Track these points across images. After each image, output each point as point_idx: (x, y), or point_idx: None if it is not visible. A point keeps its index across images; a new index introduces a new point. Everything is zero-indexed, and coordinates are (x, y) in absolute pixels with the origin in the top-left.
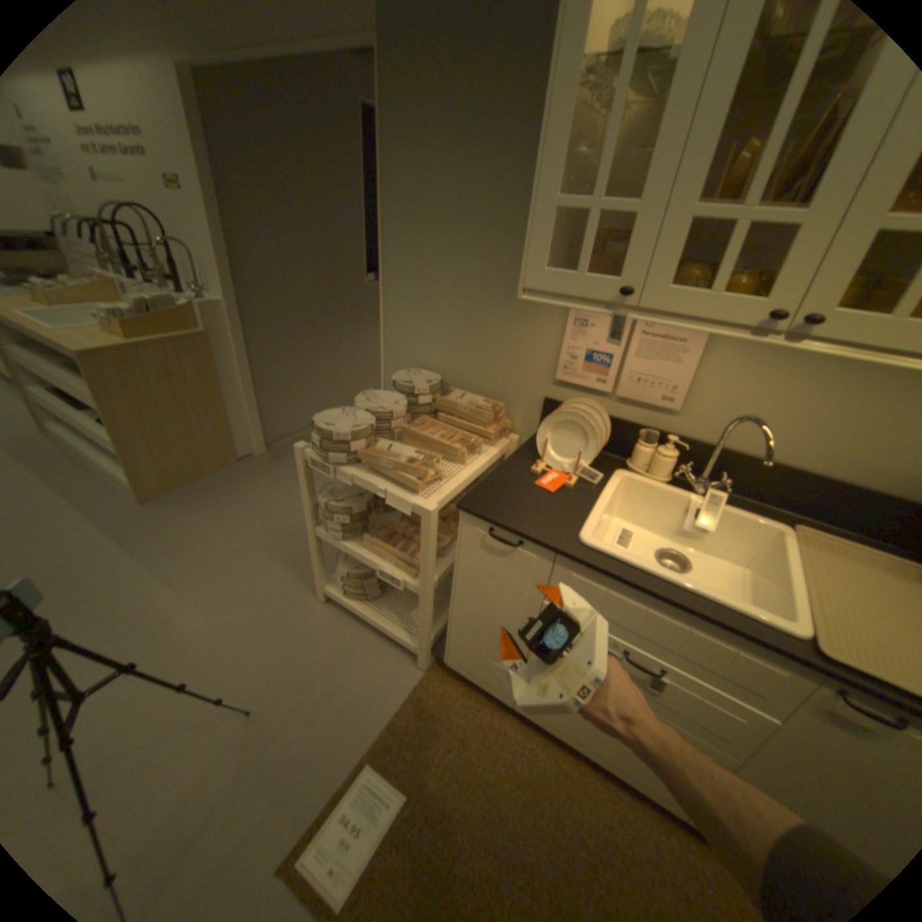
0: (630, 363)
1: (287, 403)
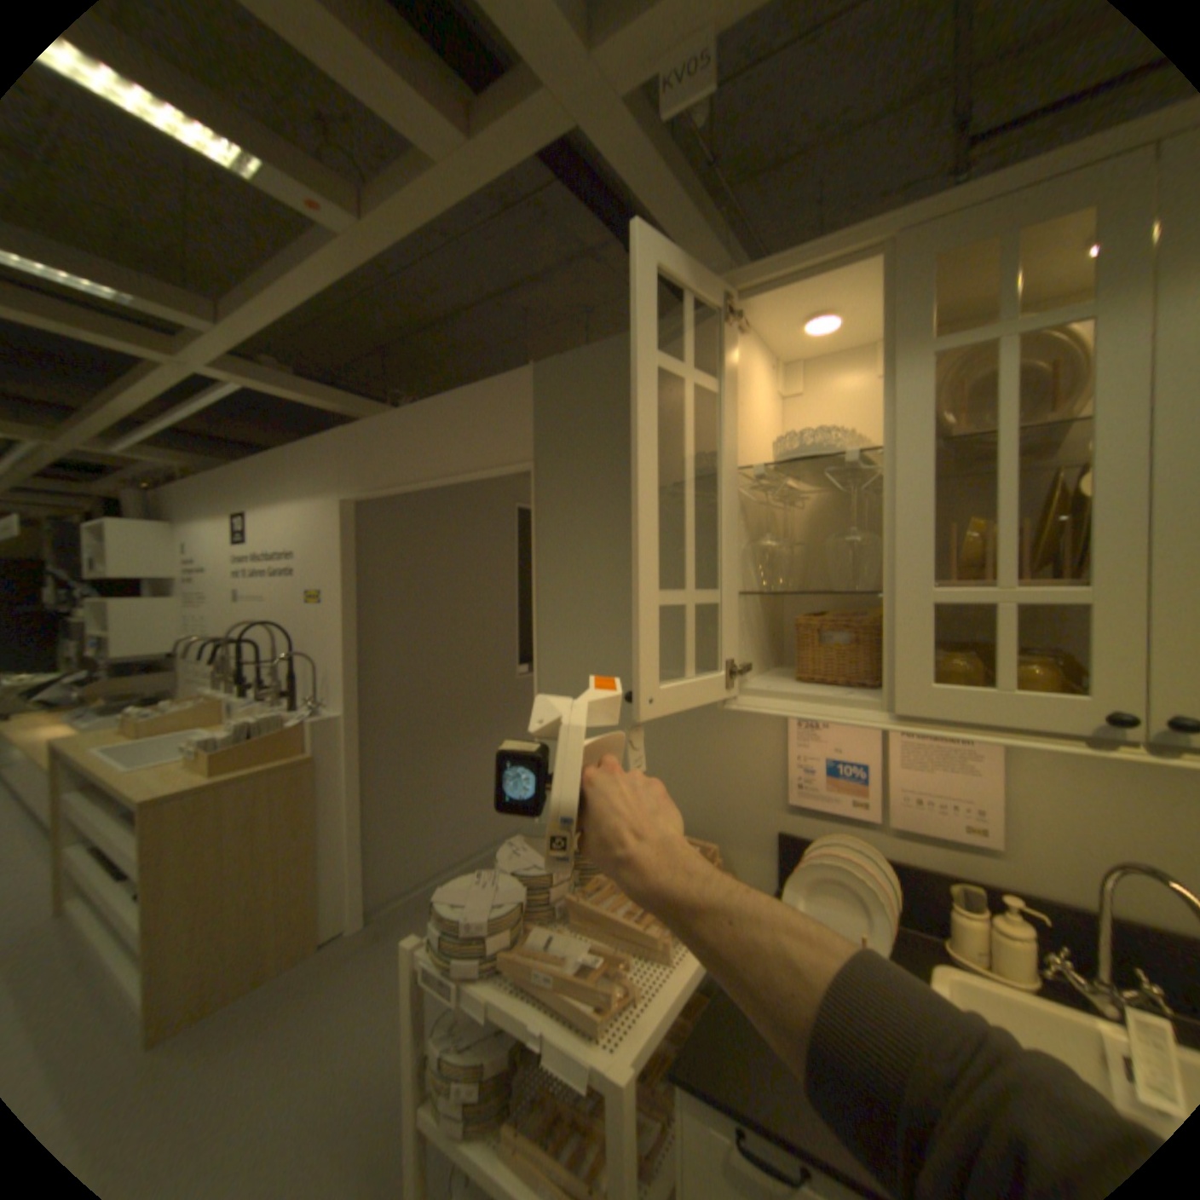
0: (899, 778)
1: (404, 843)
